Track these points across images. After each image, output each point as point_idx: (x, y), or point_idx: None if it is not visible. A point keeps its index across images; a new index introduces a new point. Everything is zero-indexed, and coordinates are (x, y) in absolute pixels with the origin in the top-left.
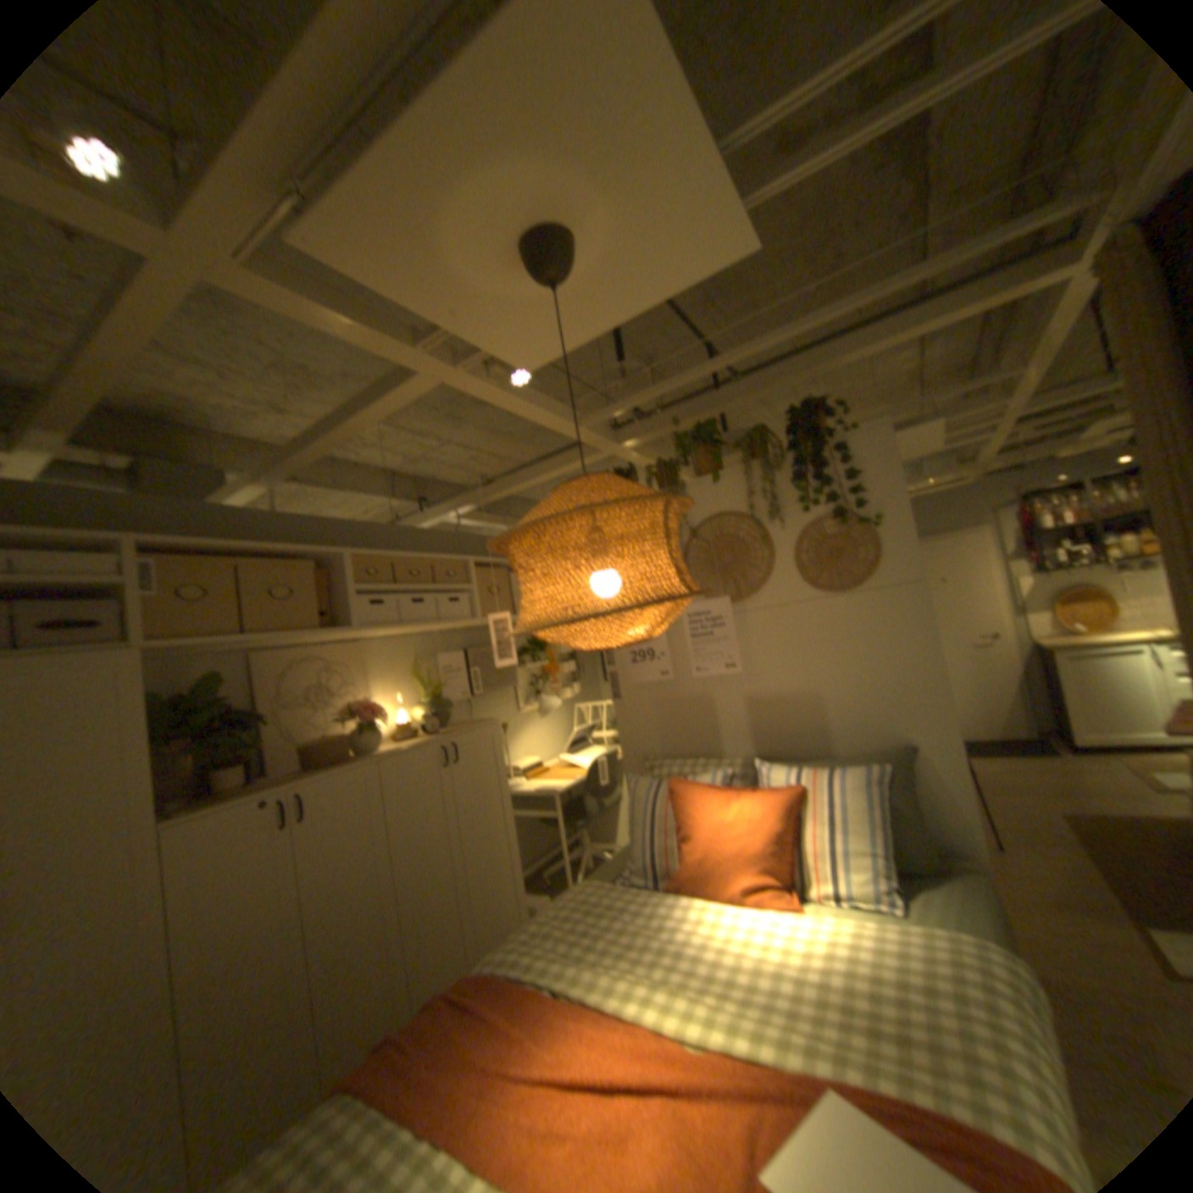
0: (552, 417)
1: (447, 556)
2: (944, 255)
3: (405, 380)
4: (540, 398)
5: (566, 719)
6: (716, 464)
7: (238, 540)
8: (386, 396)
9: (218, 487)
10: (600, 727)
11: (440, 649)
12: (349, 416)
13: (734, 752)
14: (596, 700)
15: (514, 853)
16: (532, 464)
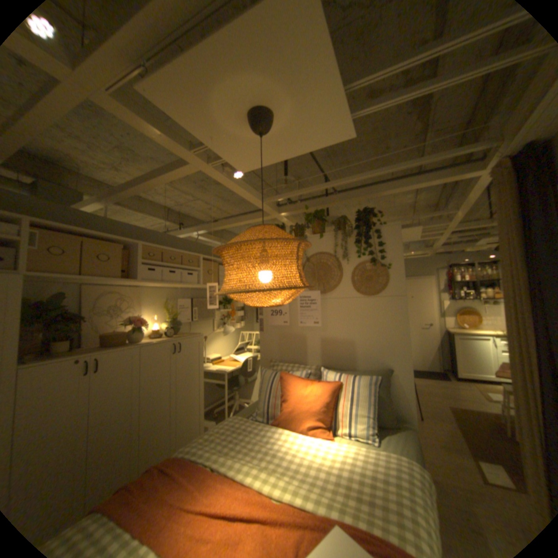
0: (250, 196)
1: (190, 253)
2: (432, 156)
3: (183, 167)
4: (246, 187)
5: (236, 338)
6: (322, 230)
7: (86, 230)
8: (172, 173)
9: (79, 202)
10: (251, 344)
11: (180, 297)
12: (152, 179)
13: (312, 363)
14: (251, 331)
15: (201, 400)
16: (238, 217)
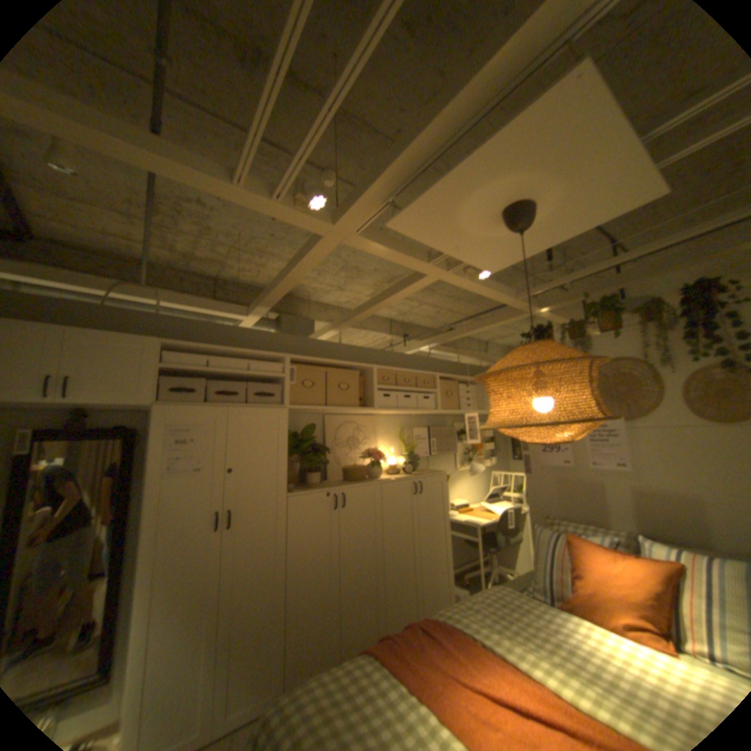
0: (500, 295)
1: (425, 373)
2: None
3: (420, 280)
4: (494, 285)
5: (486, 481)
6: (617, 325)
7: (329, 361)
8: (408, 289)
9: (318, 332)
10: (509, 491)
11: (415, 426)
12: (387, 299)
13: (621, 528)
14: (508, 472)
15: (450, 559)
16: (480, 321)
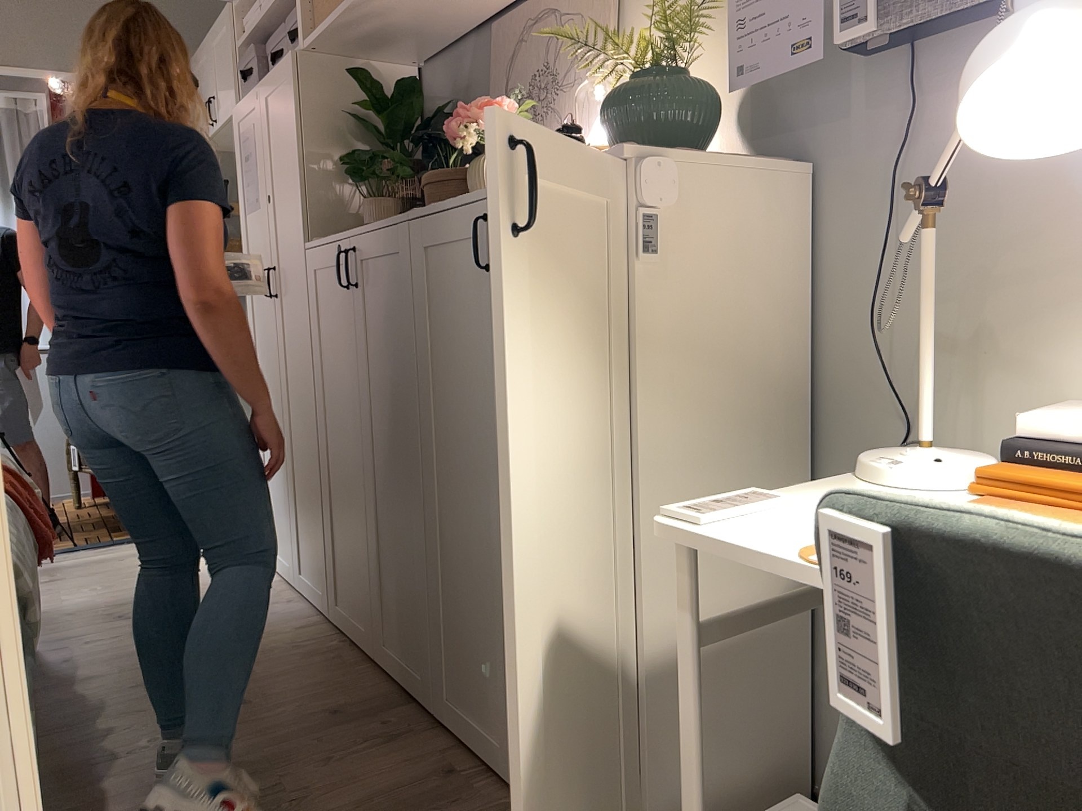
0: None
1: None
2: None
3: None
4: None
5: None
6: None
7: None
8: None
9: None
10: None
11: None
12: None
13: None
14: None
15: (629, 651)
16: None
